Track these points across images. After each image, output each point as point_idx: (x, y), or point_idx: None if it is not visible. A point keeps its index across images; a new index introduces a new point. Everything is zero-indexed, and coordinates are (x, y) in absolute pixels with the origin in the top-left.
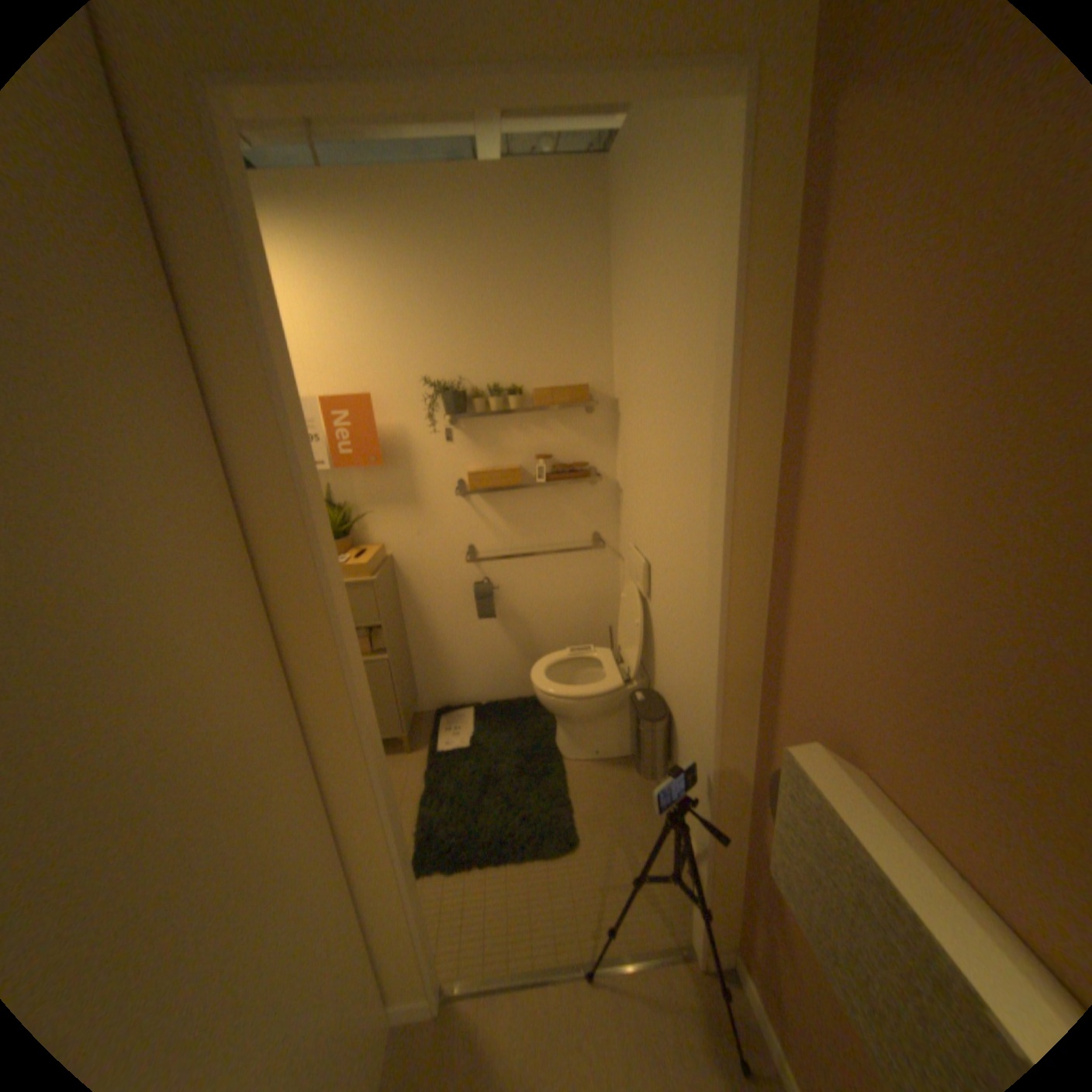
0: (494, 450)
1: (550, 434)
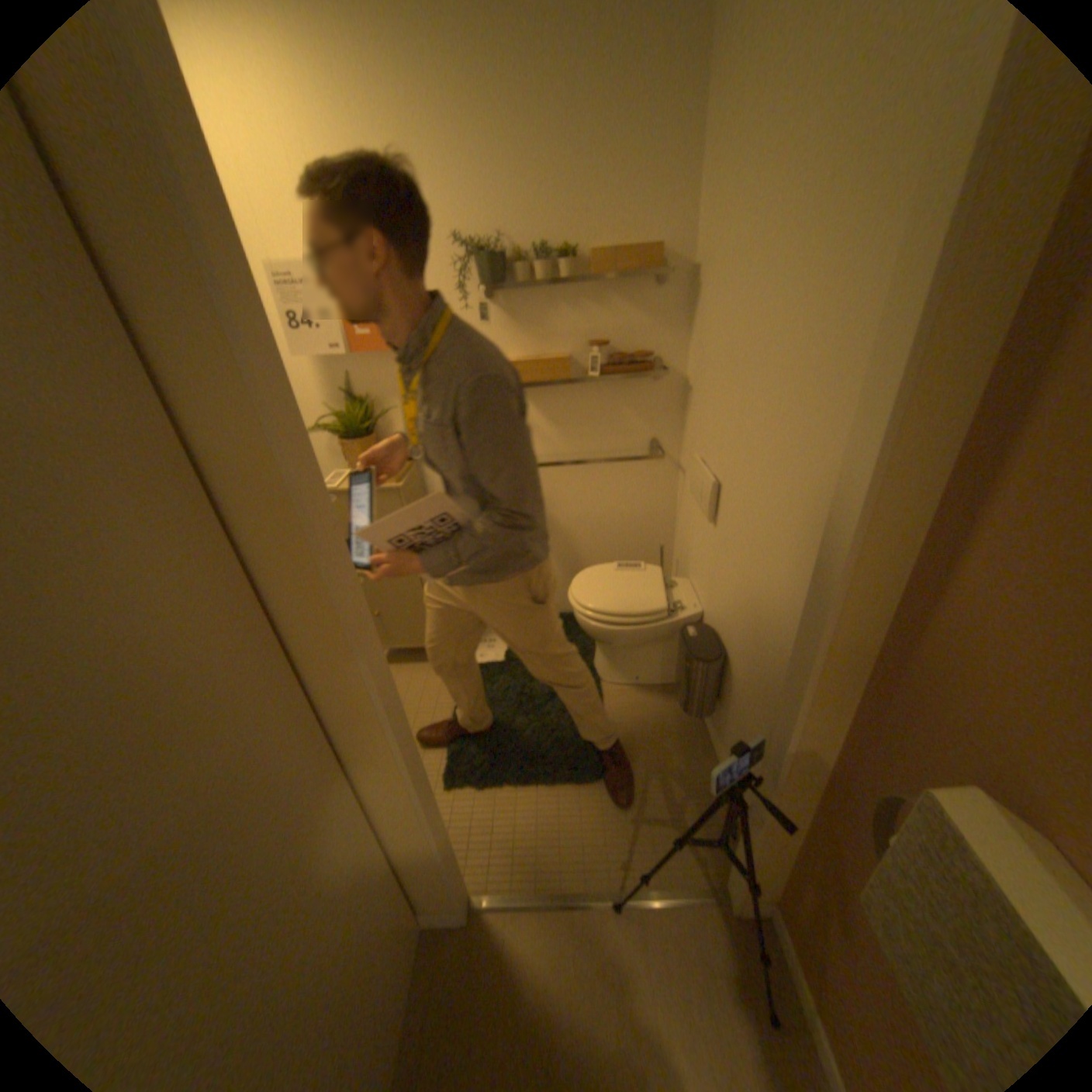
0: (538, 331)
1: (608, 311)
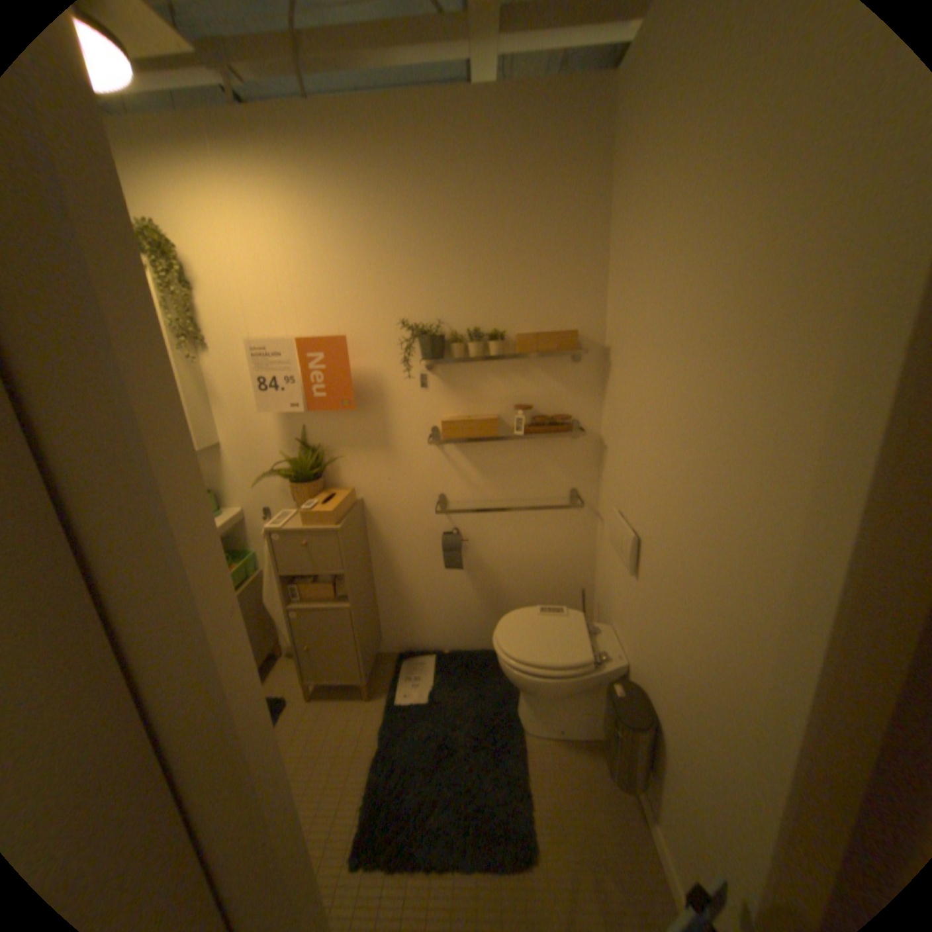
0: (470, 397)
1: (530, 382)
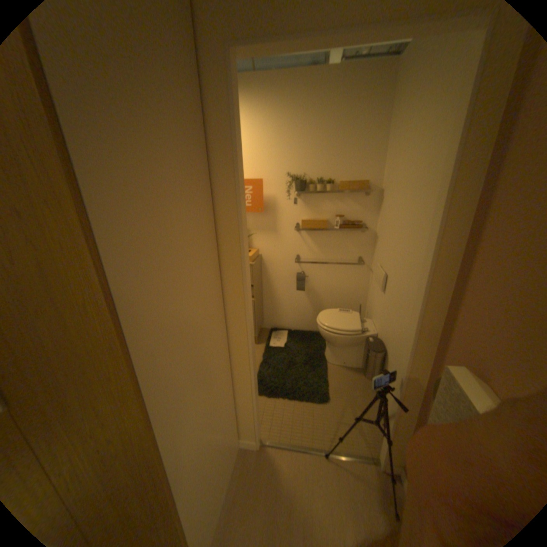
0: (318, 211)
1: (347, 205)
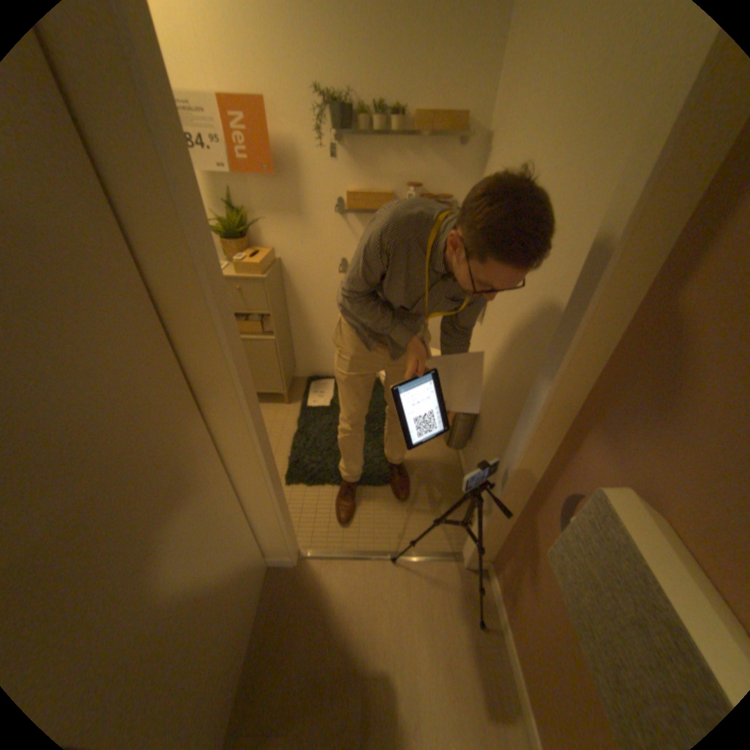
0: (372, 171)
1: (423, 161)
